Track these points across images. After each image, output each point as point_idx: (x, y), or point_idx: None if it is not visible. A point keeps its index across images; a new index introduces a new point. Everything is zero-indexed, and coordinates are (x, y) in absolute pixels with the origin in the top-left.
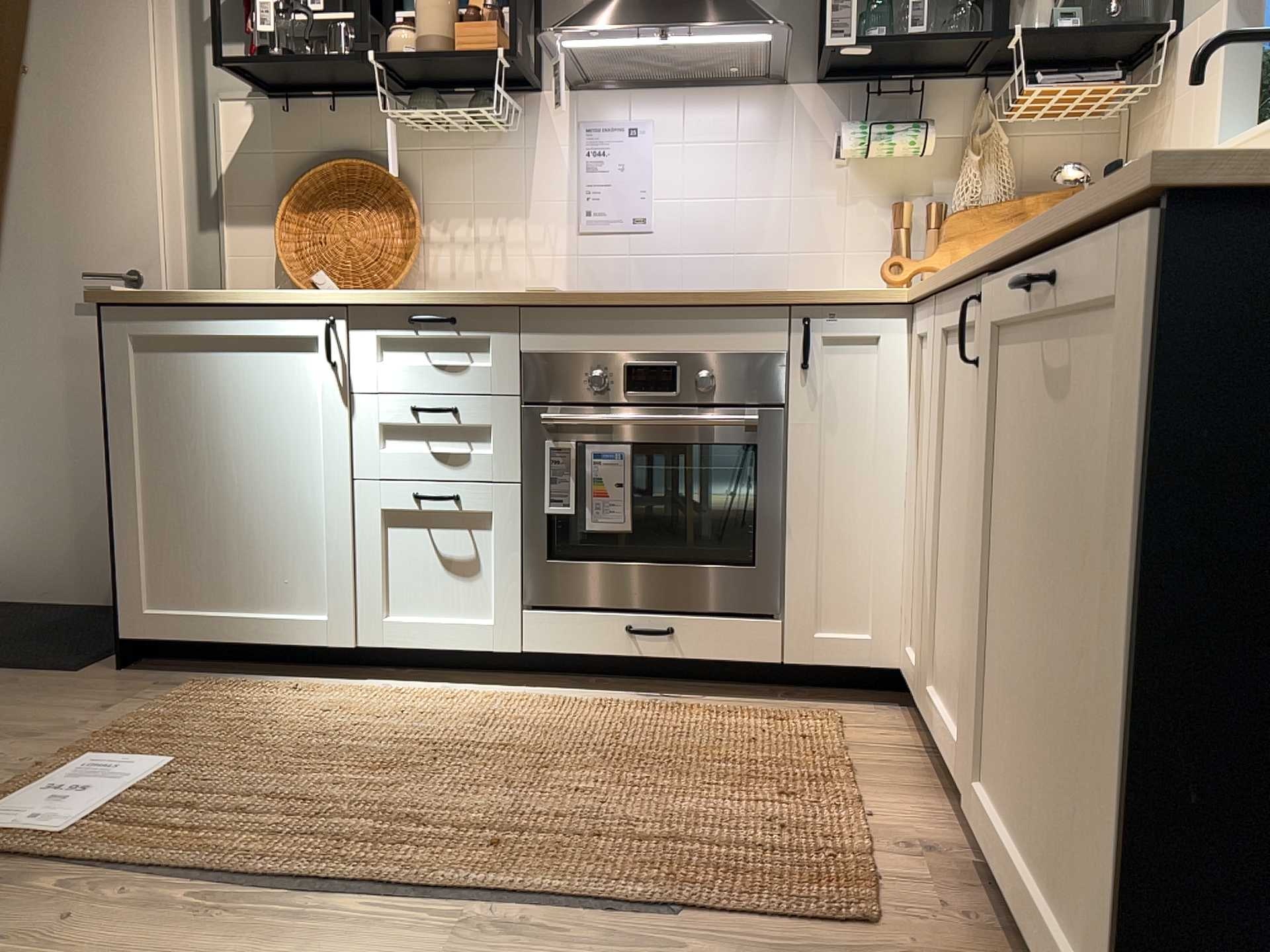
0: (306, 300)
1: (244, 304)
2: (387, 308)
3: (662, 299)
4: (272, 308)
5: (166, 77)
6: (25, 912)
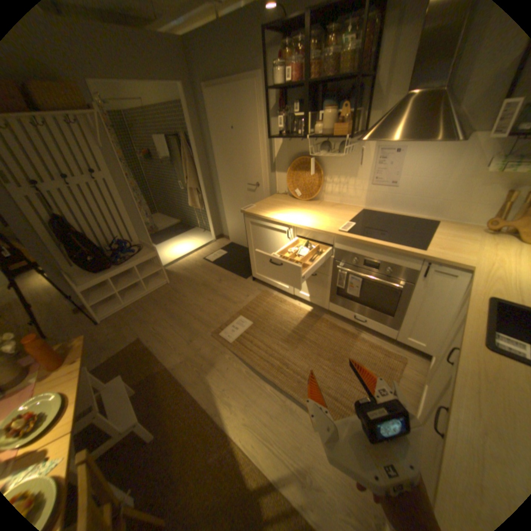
0: (283, 222)
1: (270, 220)
2: (301, 228)
3: (377, 245)
4: (276, 222)
5: (261, 128)
6: (223, 360)
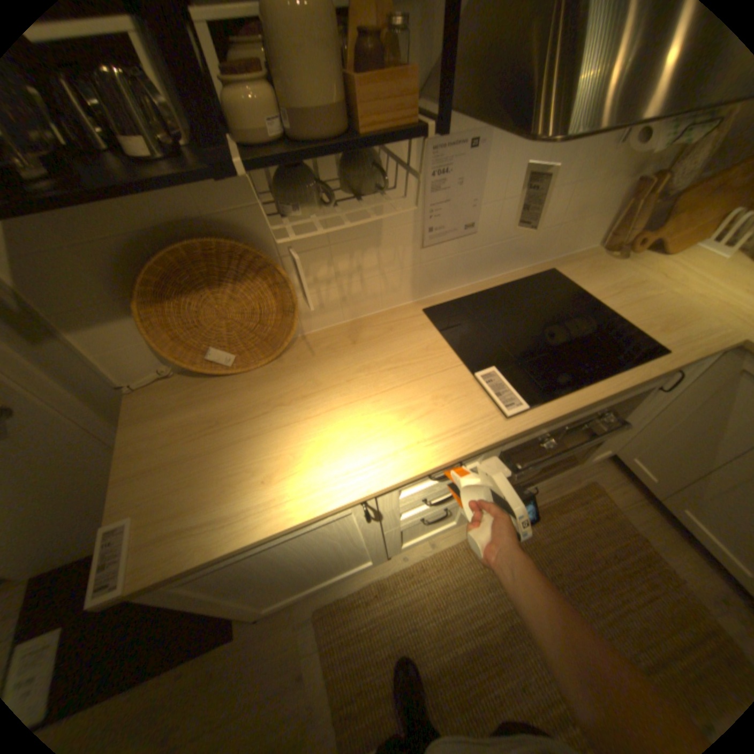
0: (342, 506)
1: (281, 532)
2: (410, 477)
3: (610, 396)
4: (308, 520)
5: None
6: None
